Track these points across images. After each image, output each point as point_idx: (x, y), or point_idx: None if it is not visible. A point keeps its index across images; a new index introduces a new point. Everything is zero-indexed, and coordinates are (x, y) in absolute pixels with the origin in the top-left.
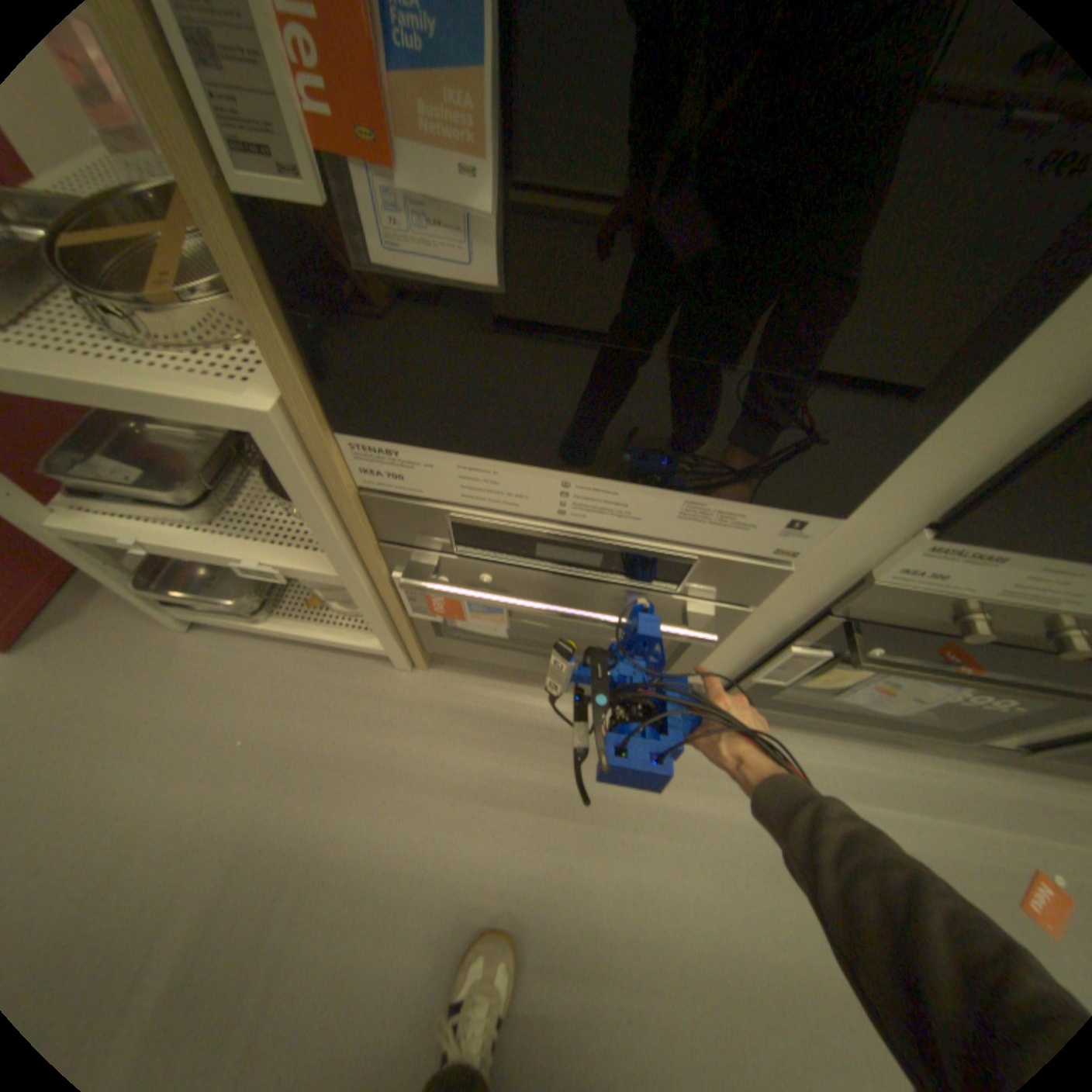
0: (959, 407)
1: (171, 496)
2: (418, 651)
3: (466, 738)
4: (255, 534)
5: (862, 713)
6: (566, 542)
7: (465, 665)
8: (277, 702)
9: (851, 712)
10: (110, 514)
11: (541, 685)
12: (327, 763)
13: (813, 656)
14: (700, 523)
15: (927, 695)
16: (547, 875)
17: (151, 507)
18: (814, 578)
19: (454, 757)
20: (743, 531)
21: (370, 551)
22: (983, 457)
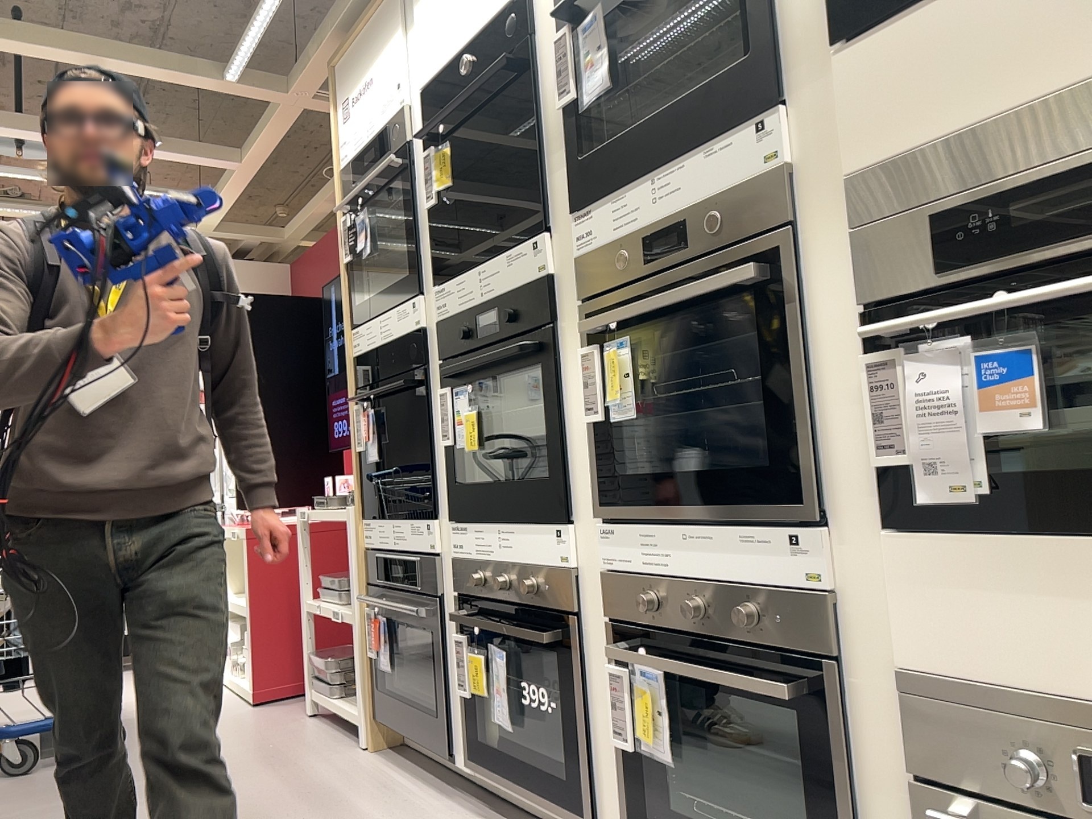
0: (436, 470)
1: (338, 582)
2: (370, 718)
3: (346, 774)
4: (349, 607)
5: (522, 766)
6: (395, 562)
7: (390, 756)
8: (302, 741)
9: (517, 764)
10: (324, 600)
11: (410, 773)
12: (285, 760)
13: (459, 641)
14: (414, 536)
15: (502, 679)
16: (294, 818)
17: (335, 600)
18: (449, 571)
19: (330, 776)
20: (421, 537)
21: (361, 590)
22: (447, 486)
